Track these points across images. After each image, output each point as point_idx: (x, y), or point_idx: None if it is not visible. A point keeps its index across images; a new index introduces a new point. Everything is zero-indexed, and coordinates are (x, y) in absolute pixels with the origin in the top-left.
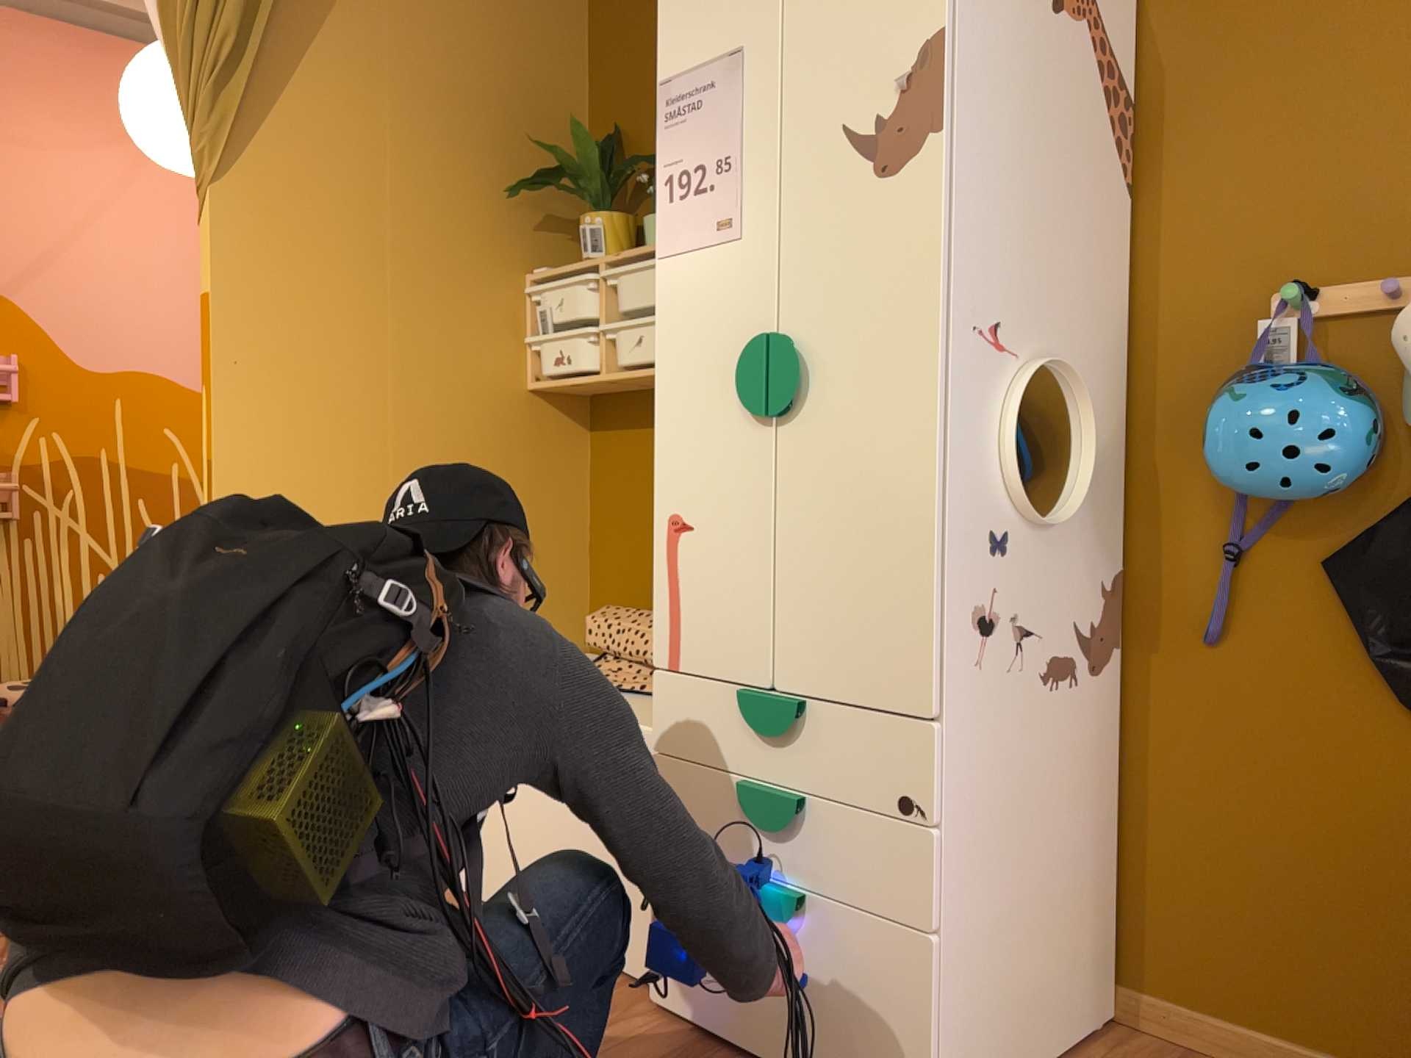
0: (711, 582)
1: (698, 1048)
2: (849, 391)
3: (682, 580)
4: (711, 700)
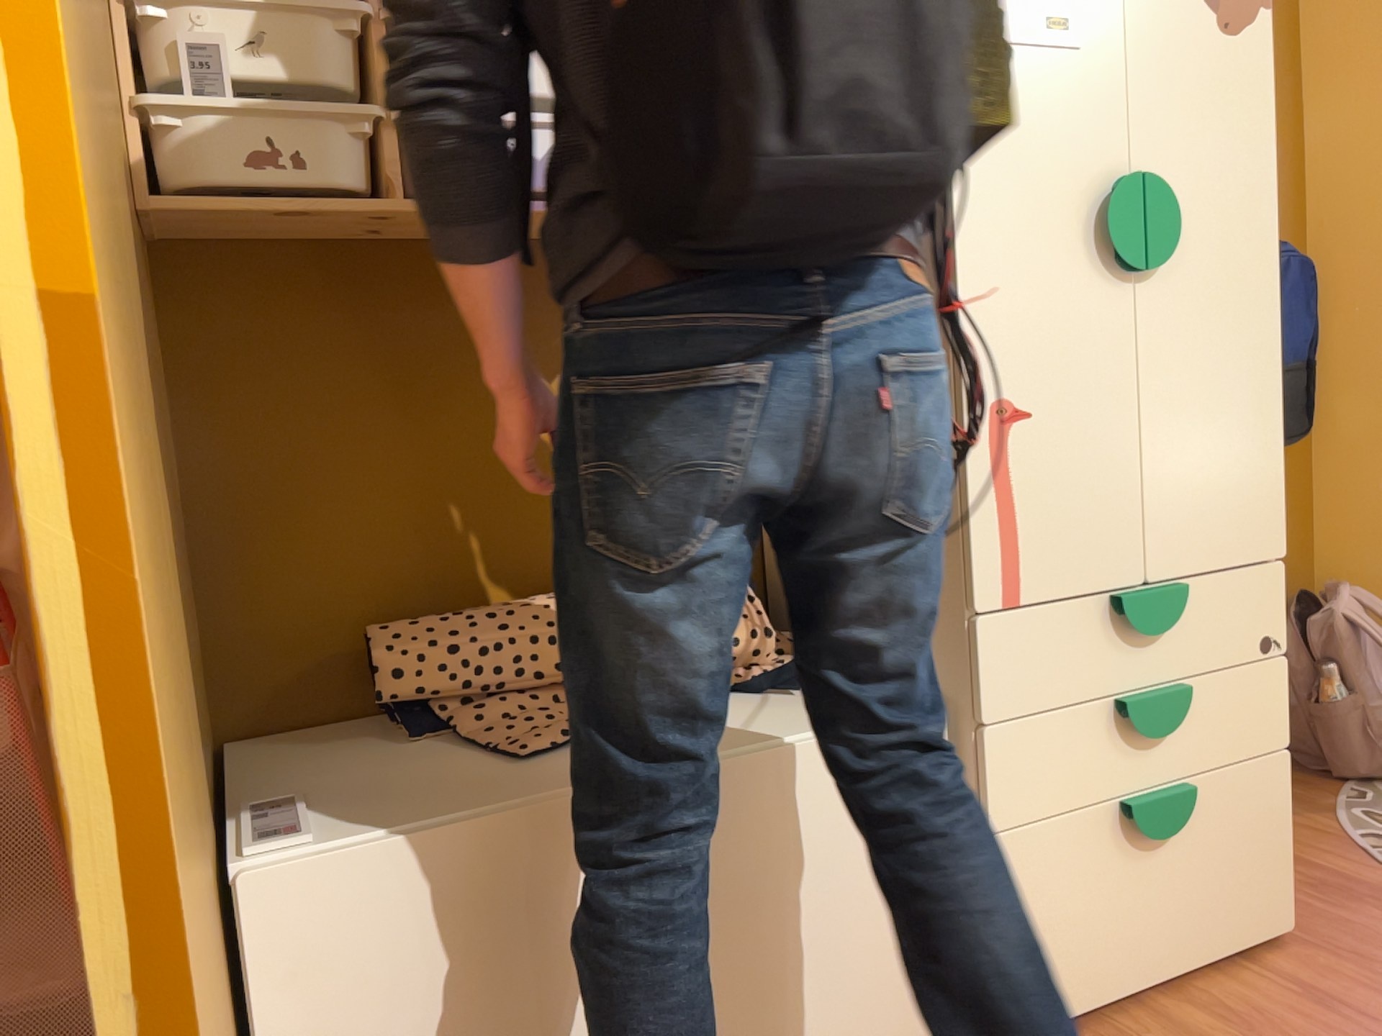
0: (1065, 478)
1: (1104, 1032)
2: (1206, 249)
3: (1023, 484)
4: (1069, 623)
